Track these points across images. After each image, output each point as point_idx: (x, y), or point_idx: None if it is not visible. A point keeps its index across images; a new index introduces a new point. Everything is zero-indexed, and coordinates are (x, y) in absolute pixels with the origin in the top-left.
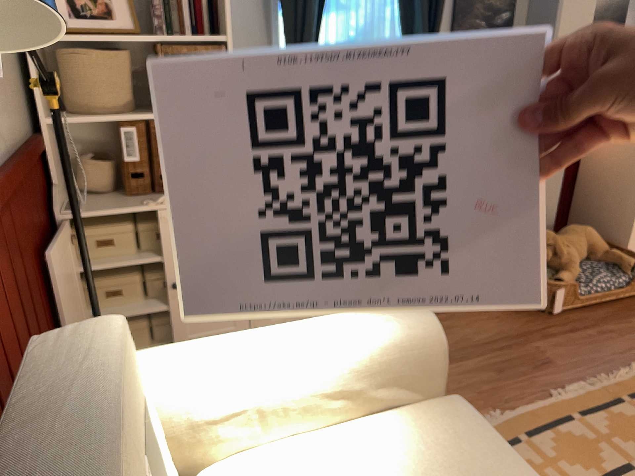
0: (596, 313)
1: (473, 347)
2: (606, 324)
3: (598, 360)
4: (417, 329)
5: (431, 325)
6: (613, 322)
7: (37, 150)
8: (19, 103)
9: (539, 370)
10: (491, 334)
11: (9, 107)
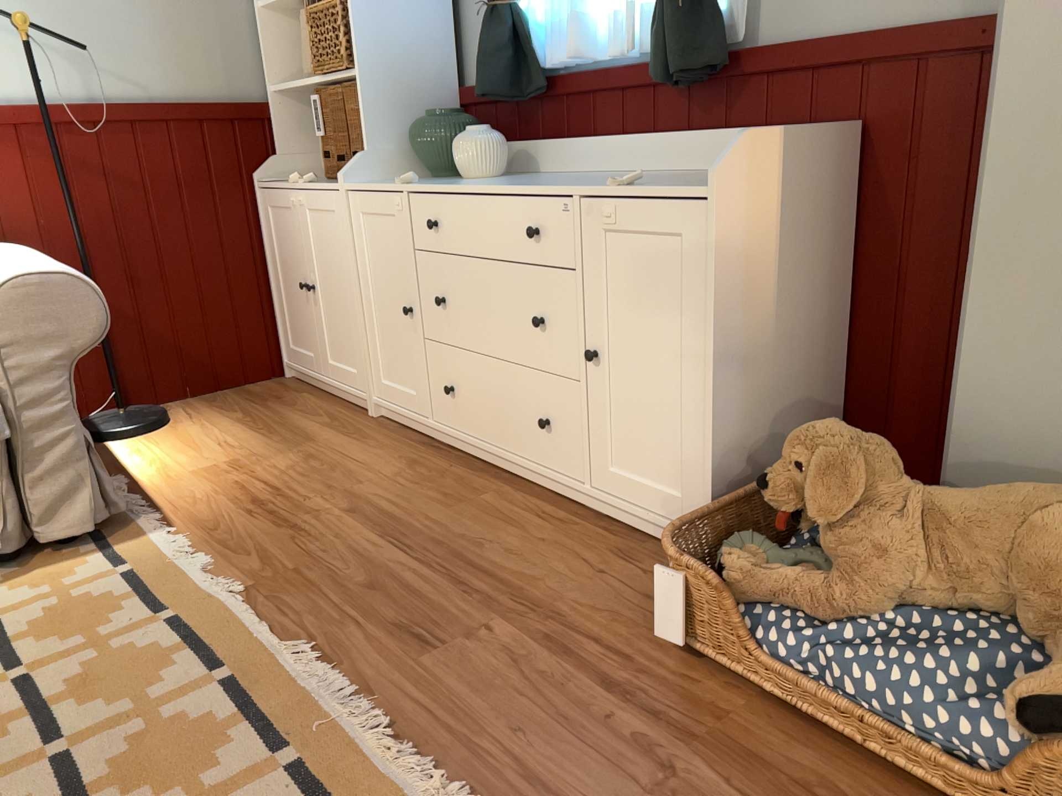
0: (783, 740)
1: (452, 553)
2: (713, 759)
3: (471, 726)
4: (2, 279)
5: (6, 281)
6: (744, 778)
7: (232, 113)
8: (235, 69)
9: (392, 631)
10: (515, 568)
11: (192, 69)
